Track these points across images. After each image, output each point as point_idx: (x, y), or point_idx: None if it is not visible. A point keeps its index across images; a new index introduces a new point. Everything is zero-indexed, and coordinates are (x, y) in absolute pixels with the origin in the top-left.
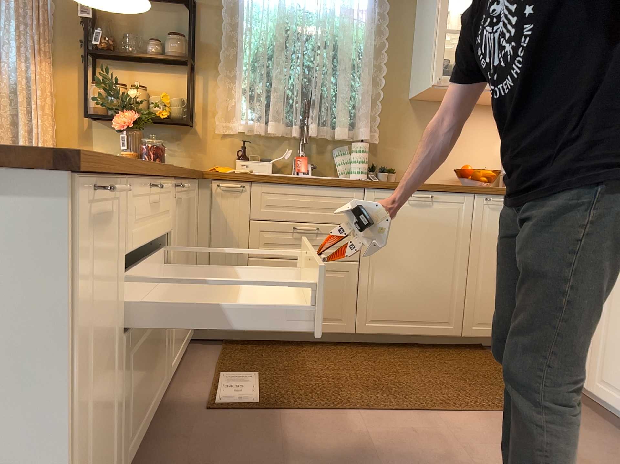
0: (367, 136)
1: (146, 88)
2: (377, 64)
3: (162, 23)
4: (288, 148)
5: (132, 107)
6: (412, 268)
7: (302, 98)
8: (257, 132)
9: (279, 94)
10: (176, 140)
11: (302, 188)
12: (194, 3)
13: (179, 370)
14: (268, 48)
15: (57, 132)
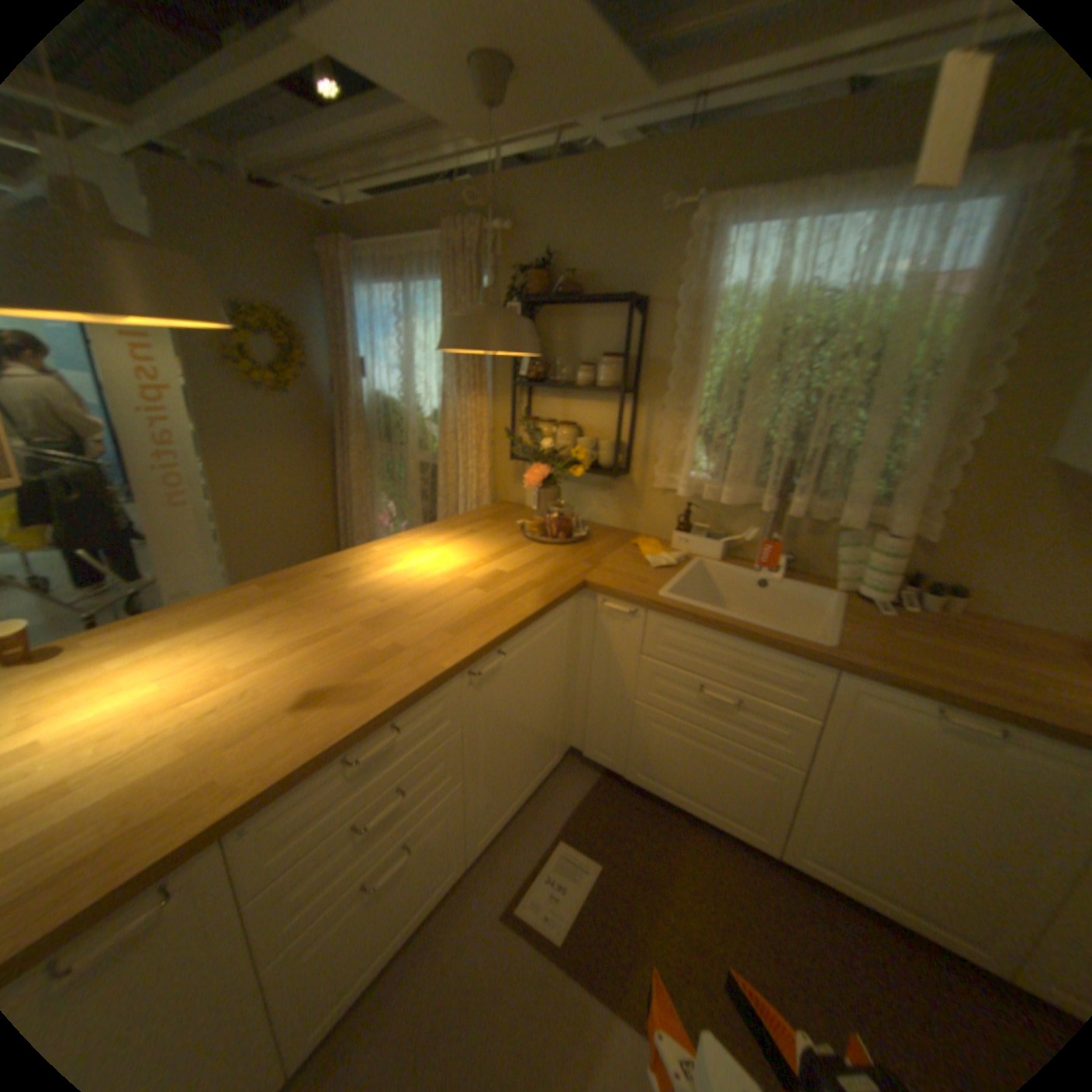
0: (919, 522)
1: (572, 425)
2: (977, 386)
3: (602, 331)
4: (753, 527)
5: (544, 460)
6: (918, 828)
7: (796, 445)
8: (707, 497)
9: (748, 444)
10: (608, 487)
11: (725, 637)
12: (634, 306)
13: (527, 810)
14: (749, 360)
15: (495, 466)
